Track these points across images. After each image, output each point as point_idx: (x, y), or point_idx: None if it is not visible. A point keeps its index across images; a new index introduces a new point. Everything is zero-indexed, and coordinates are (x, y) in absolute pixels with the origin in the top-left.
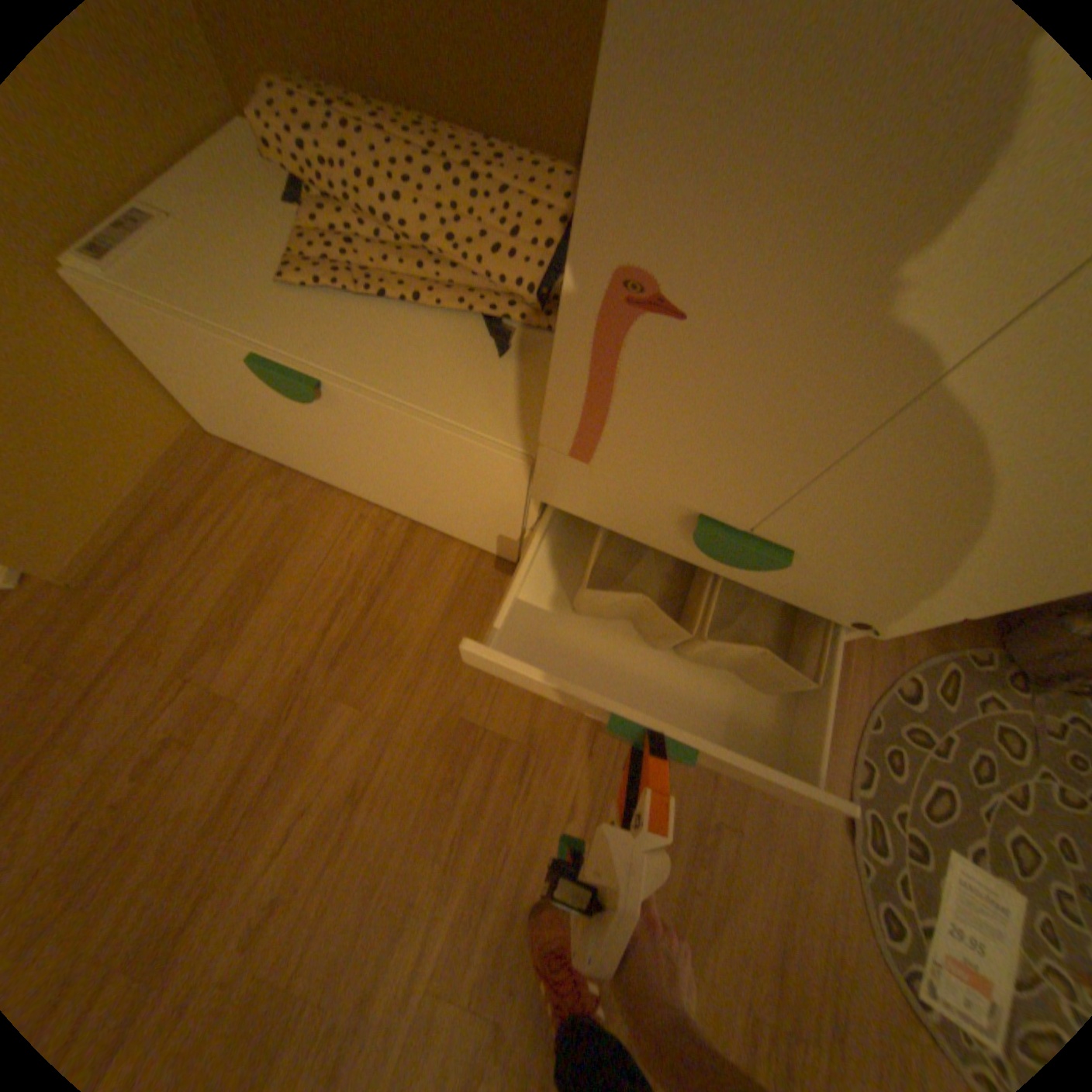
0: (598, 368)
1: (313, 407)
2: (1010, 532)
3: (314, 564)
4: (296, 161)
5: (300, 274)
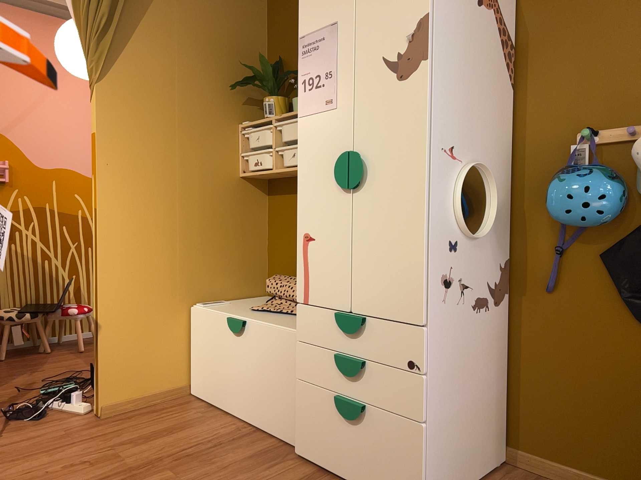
0: (304, 262)
1: (239, 340)
2: (392, 269)
3: (198, 432)
4: (273, 289)
5: (258, 308)
